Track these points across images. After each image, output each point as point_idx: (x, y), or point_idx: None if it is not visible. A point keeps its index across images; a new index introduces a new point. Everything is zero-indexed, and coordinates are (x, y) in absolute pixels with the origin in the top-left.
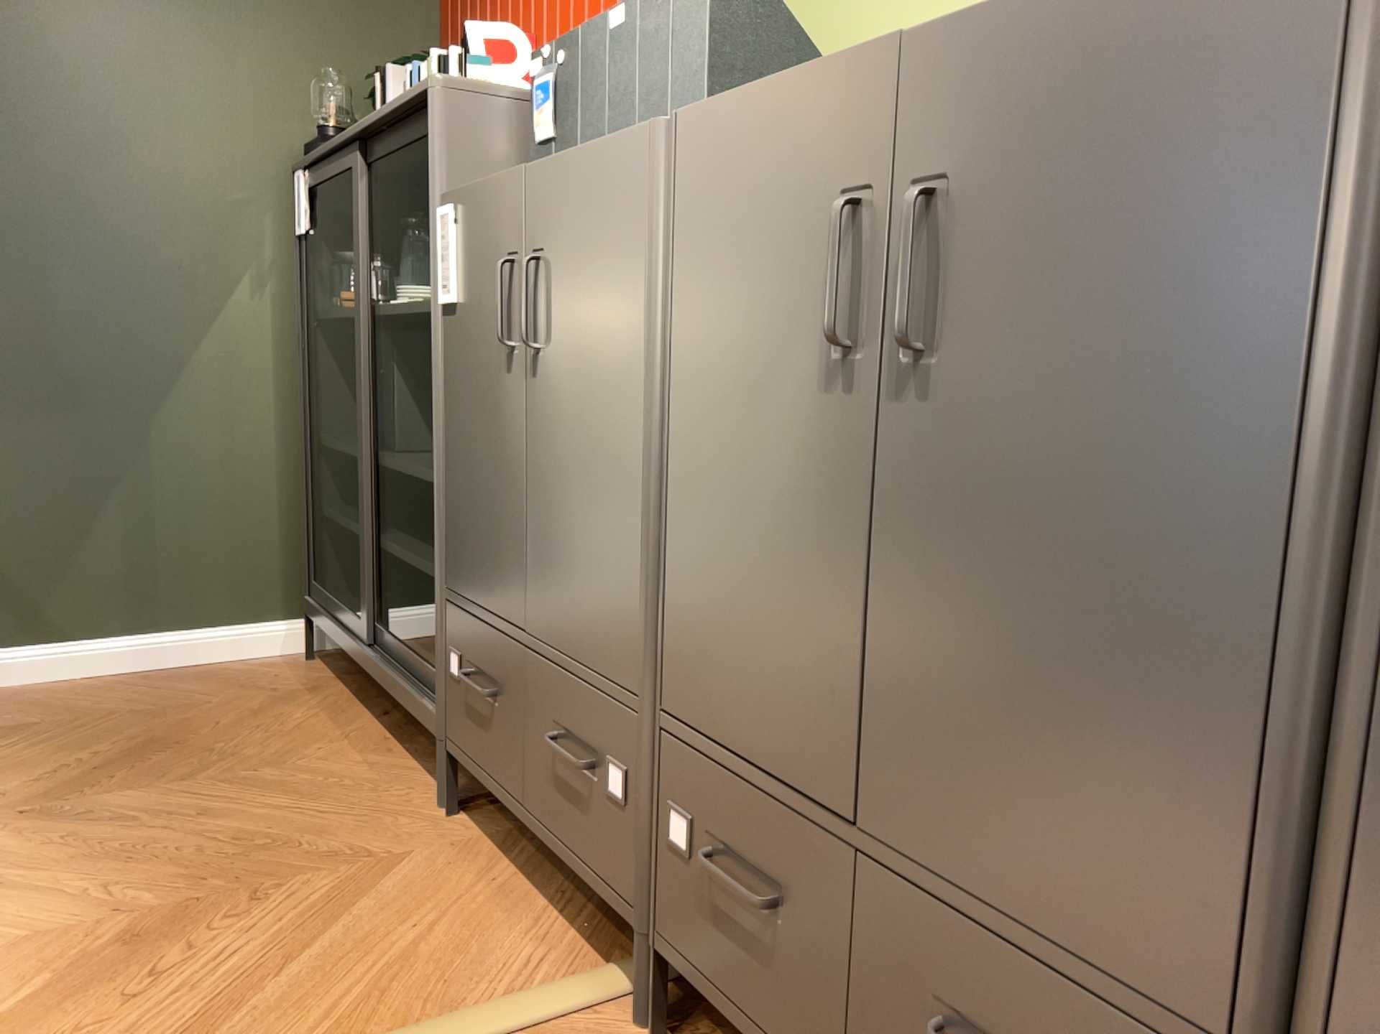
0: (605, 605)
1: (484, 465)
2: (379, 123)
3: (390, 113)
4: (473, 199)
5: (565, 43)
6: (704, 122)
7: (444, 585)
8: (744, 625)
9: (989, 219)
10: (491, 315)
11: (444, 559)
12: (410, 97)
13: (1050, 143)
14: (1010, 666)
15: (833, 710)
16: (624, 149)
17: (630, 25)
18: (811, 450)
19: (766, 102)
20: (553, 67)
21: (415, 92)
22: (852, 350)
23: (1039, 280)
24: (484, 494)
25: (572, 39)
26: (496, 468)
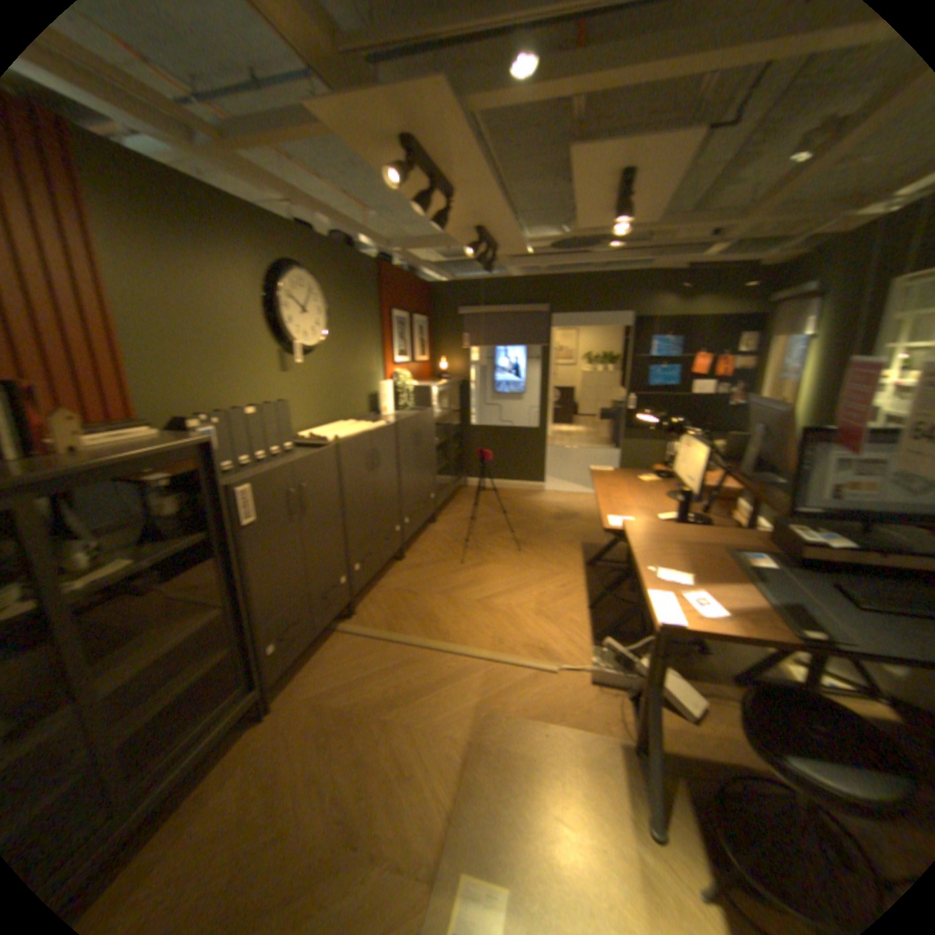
0: (334, 548)
1: (279, 561)
2: (79, 462)
3: (144, 453)
4: (259, 477)
5: (214, 413)
6: (344, 444)
7: (256, 631)
8: (361, 520)
9: (379, 451)
10: (277, 511)
11: (254, 622)
12: (177, 443)
13: (382, 443)
14: (385, 495)
15: (373, 518)
16: (327, 451)
17: (256, 412)
18: (366, 487)
19: (354, 440)
20: (206, 422)
21: (186, 441)
22: (369, 471)
23: (382, 456)
24: (281, 570)
25: (218, 412)
26: (287, 556)
